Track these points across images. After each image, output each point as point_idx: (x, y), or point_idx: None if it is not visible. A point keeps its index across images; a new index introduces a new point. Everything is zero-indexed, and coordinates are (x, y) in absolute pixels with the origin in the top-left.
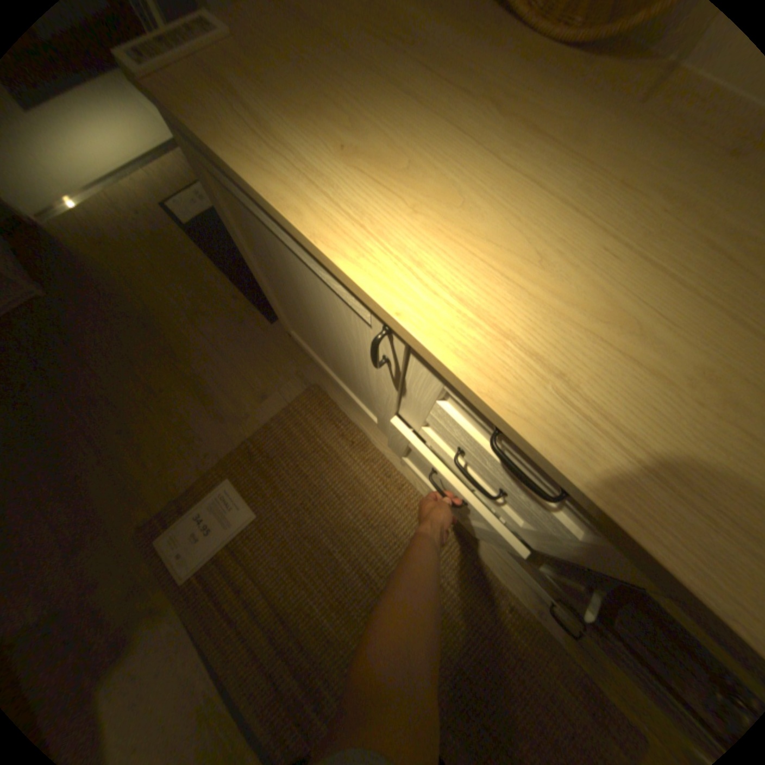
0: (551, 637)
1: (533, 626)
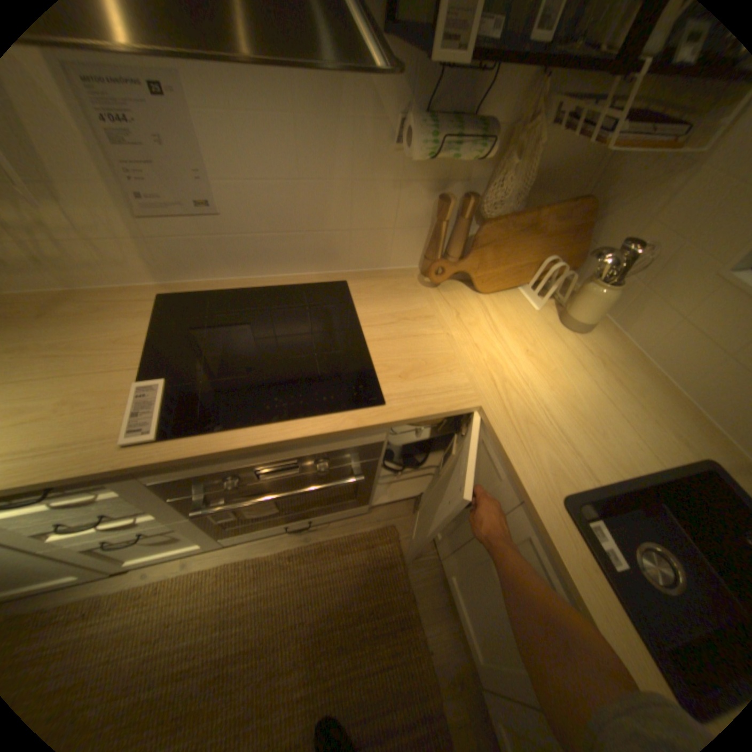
0: (318, 543)
1: (304, 551)
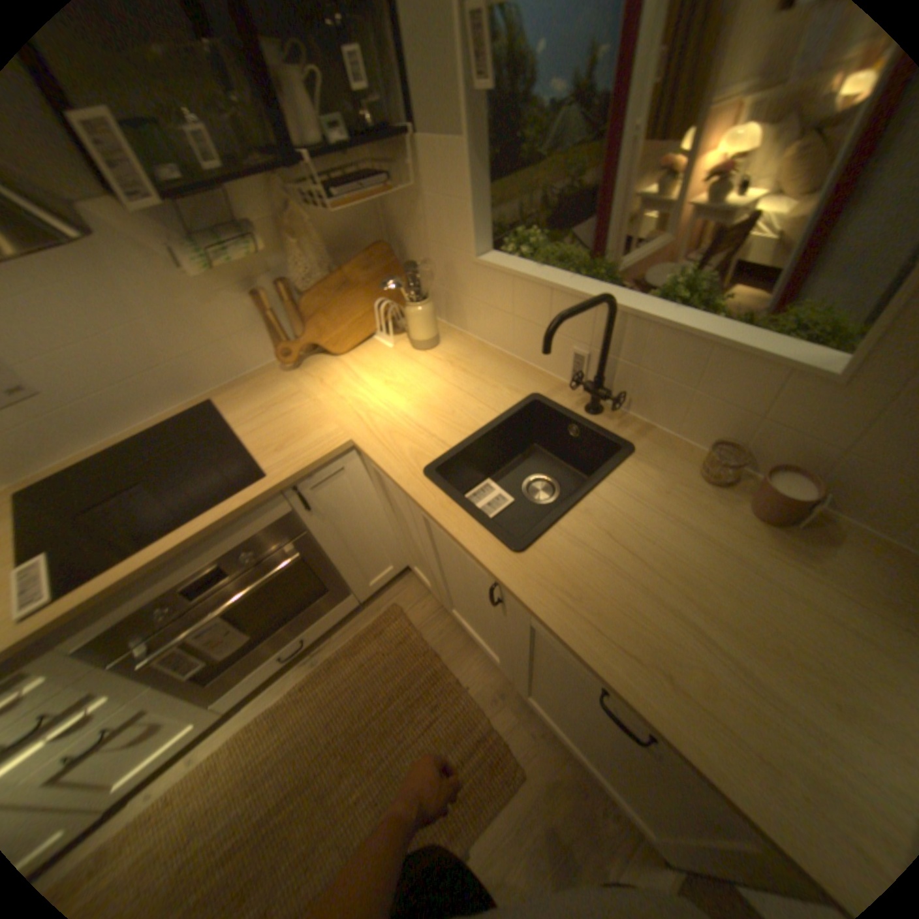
0: (324, 659)
1: (312, 674)
